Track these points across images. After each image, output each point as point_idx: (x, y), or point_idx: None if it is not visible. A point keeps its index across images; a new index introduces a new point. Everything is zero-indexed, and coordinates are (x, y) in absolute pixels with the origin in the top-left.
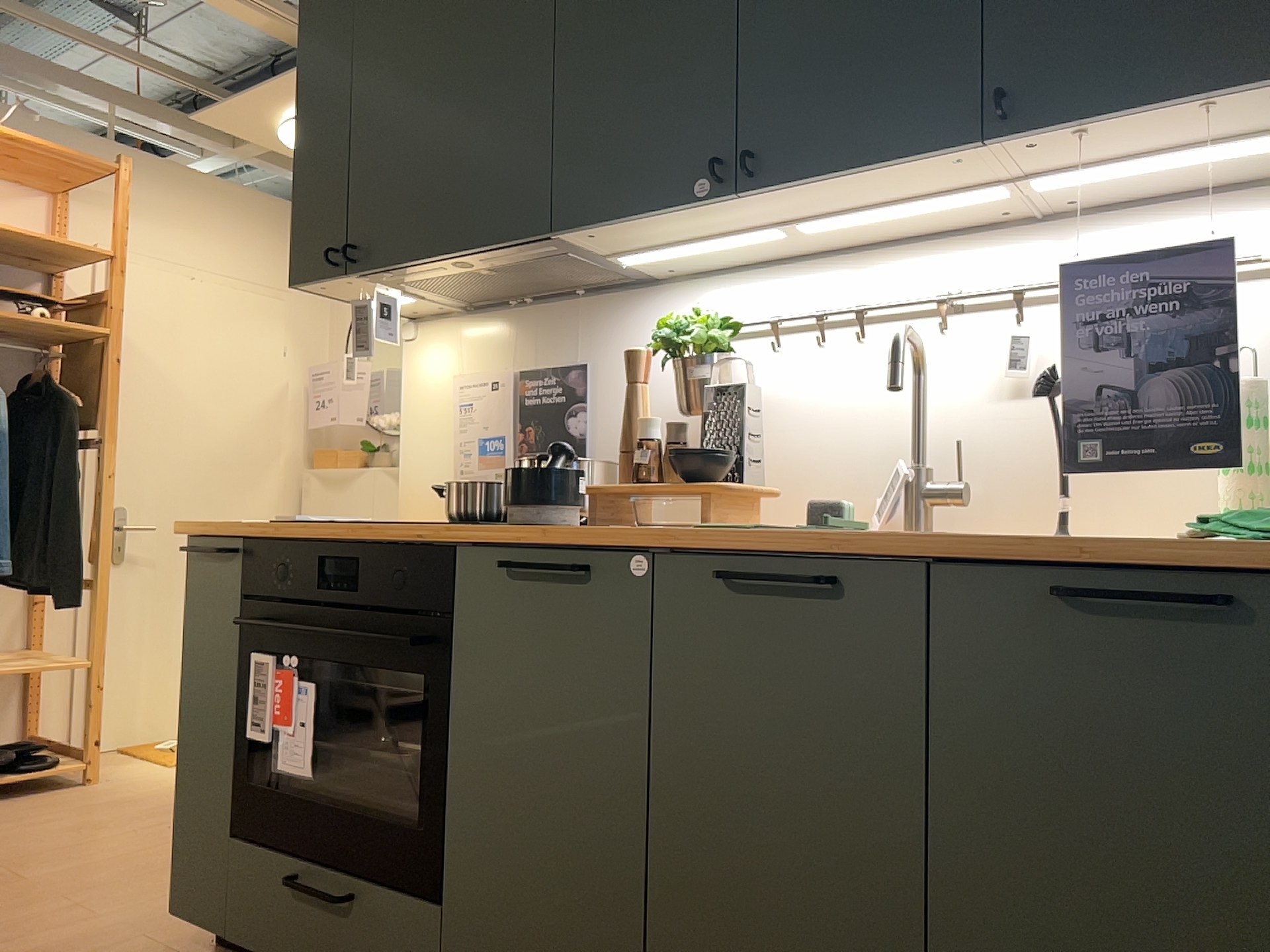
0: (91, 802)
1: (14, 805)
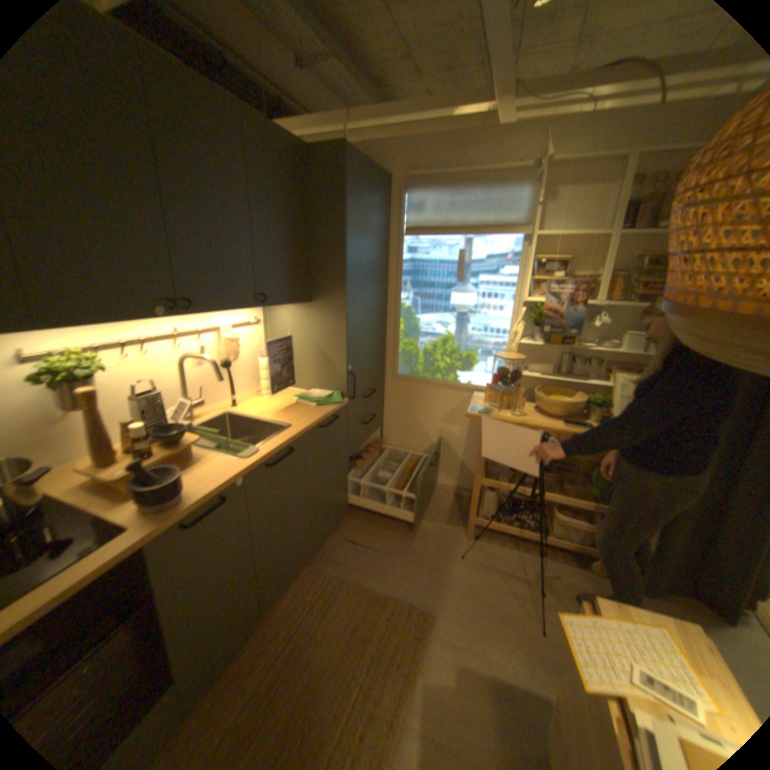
0: None
1: None
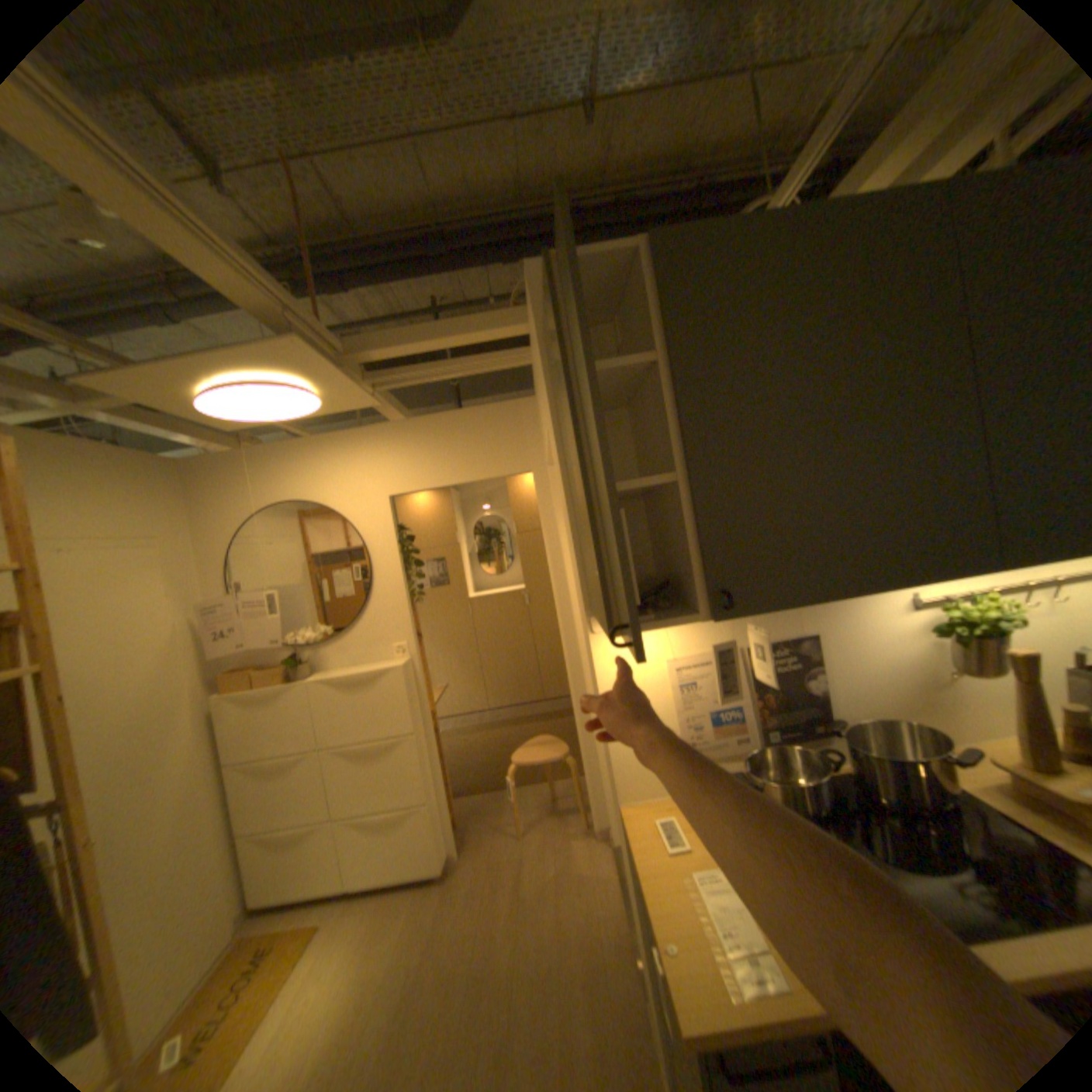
0: None
1: None
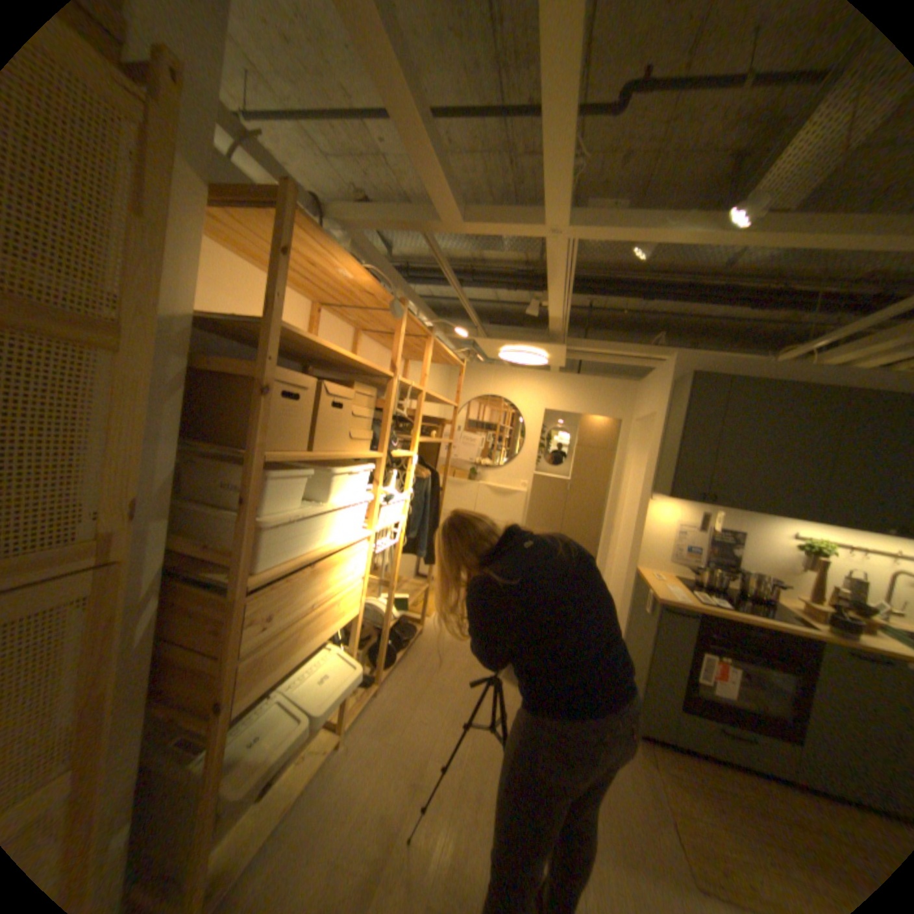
0: (444, 648)
1: (420, 654)
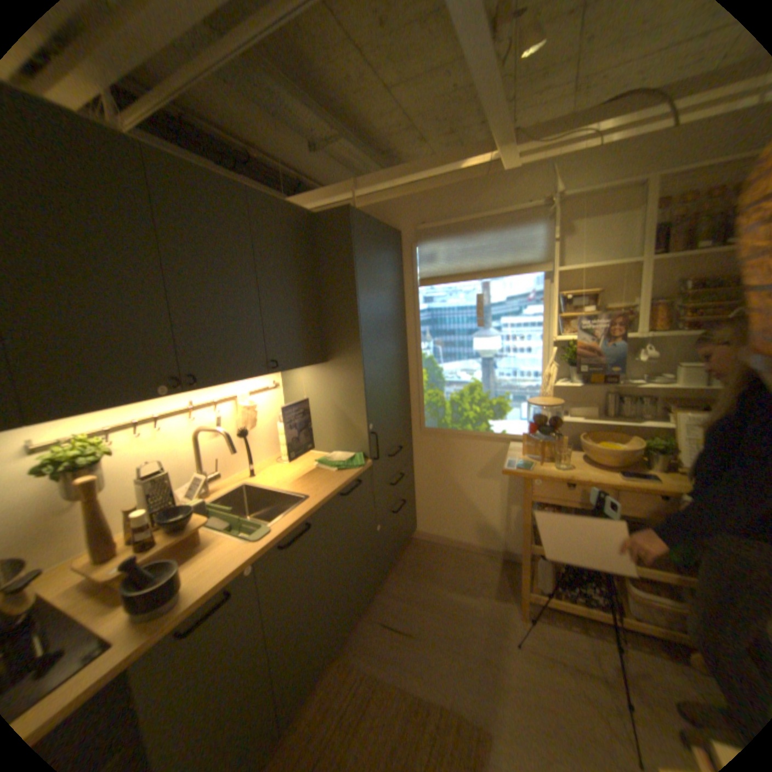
0: None
1: None
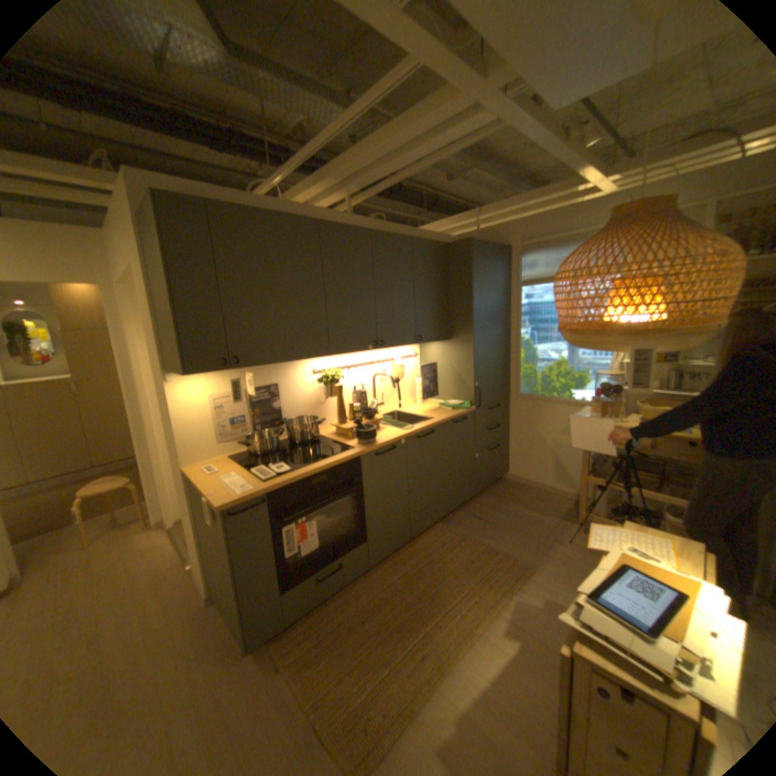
0: None
1: None
